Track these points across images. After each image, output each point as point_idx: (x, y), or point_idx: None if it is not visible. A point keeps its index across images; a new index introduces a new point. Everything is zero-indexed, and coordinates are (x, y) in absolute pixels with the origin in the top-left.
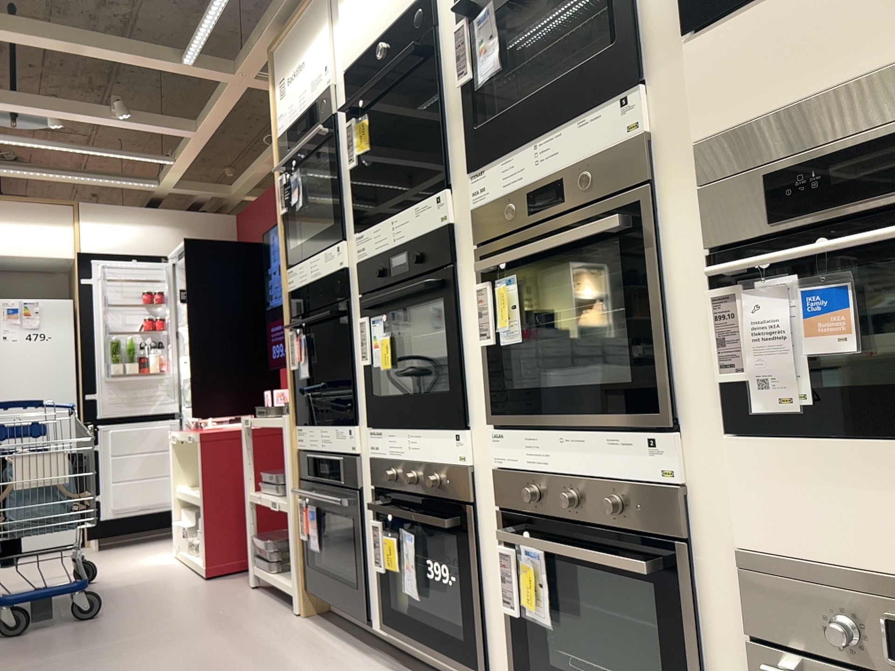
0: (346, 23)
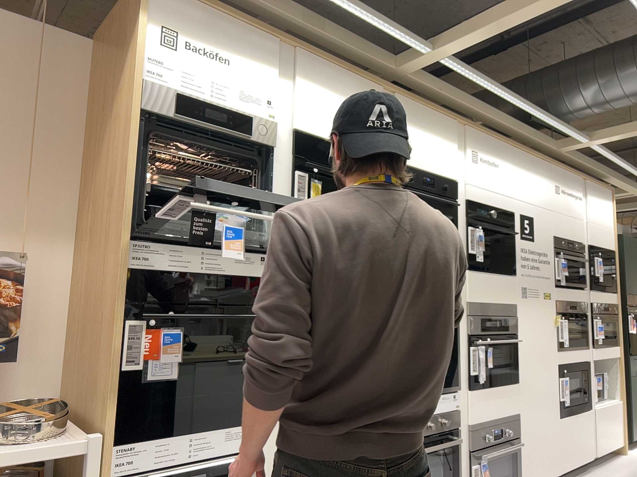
0: (307, 105)
